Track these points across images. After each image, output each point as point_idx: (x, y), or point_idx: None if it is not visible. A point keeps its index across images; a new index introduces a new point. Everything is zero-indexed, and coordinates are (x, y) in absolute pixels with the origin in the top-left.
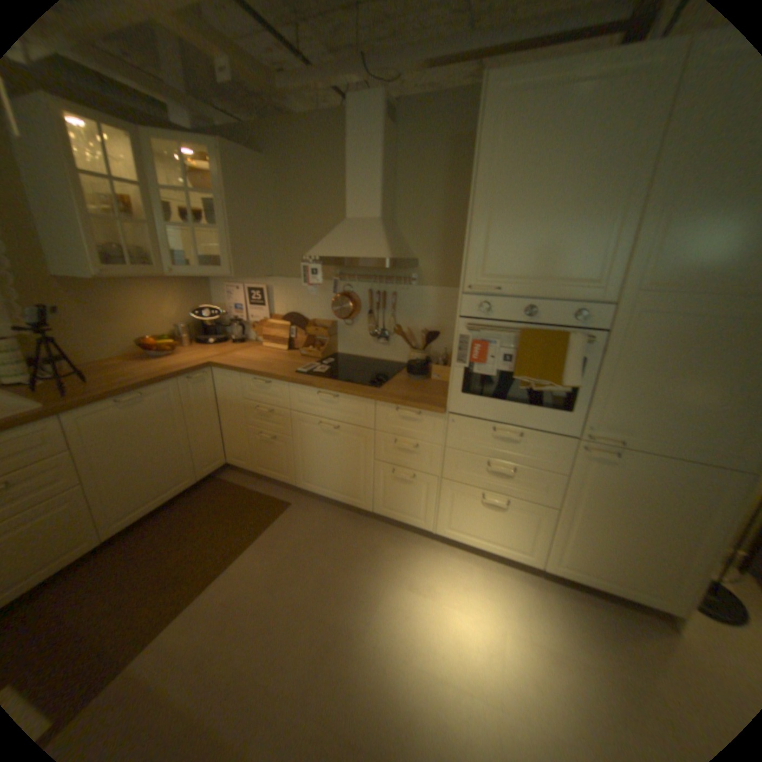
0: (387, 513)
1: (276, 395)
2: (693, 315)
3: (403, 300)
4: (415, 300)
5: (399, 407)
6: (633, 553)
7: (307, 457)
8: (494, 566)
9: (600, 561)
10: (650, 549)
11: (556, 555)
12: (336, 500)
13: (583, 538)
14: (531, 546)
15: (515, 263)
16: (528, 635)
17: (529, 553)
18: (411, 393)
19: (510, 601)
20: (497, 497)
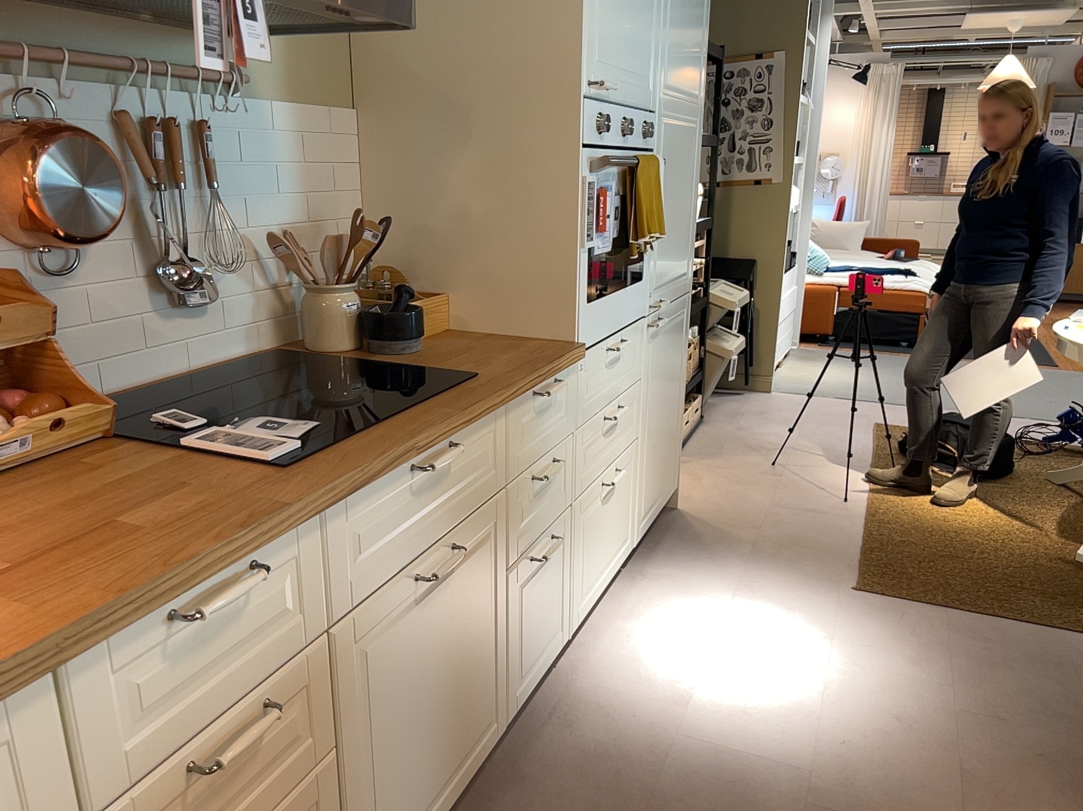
0: (523, 691)
1: (278, 611)
2: (677, 126)
3: (226, 148)
4: (255, 149)
5: (535, 390)
6: (665, 442)
7: (382, 764)
8: (607, 606)
9: (655, 477)
10: (669, 425)
11: (639, 509)
12: (448, 807)
13: (649, 460)
14: (628, 522)
15: (616, 49)
16: (719, 600)
17: (627, 536)
18: (510, 356)
19: (671, 604)
20: (611, 473)
